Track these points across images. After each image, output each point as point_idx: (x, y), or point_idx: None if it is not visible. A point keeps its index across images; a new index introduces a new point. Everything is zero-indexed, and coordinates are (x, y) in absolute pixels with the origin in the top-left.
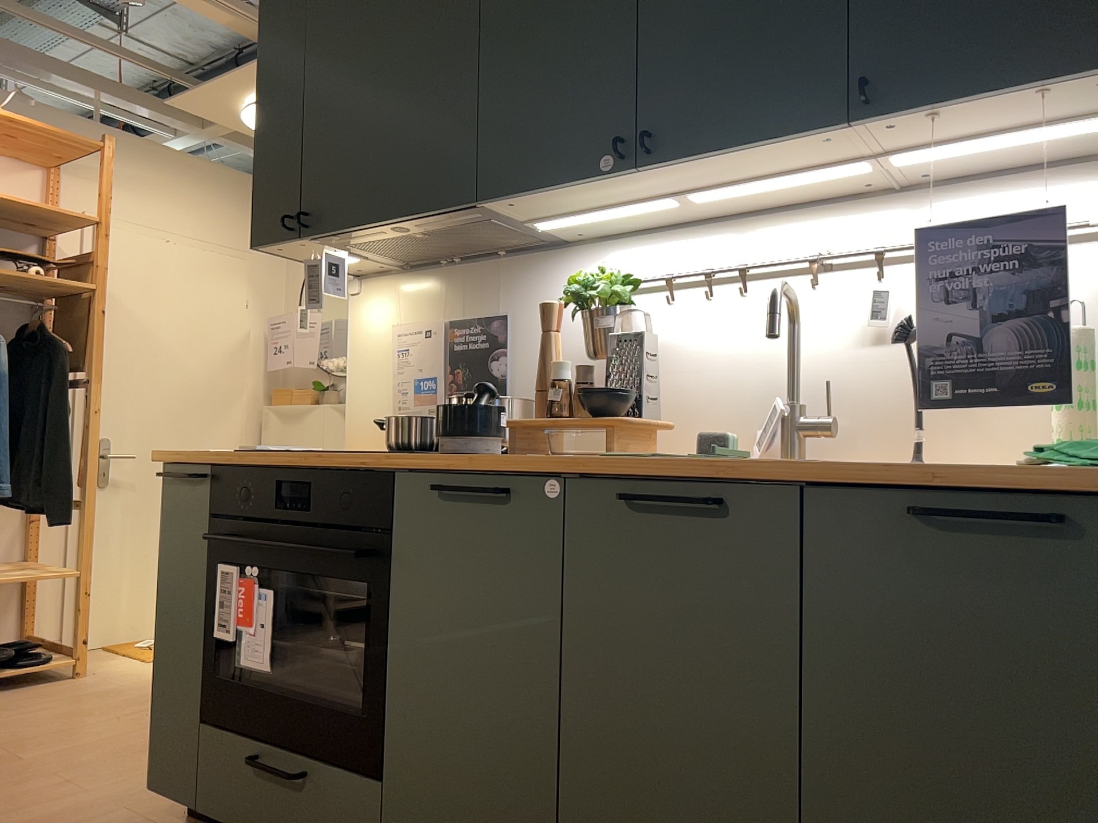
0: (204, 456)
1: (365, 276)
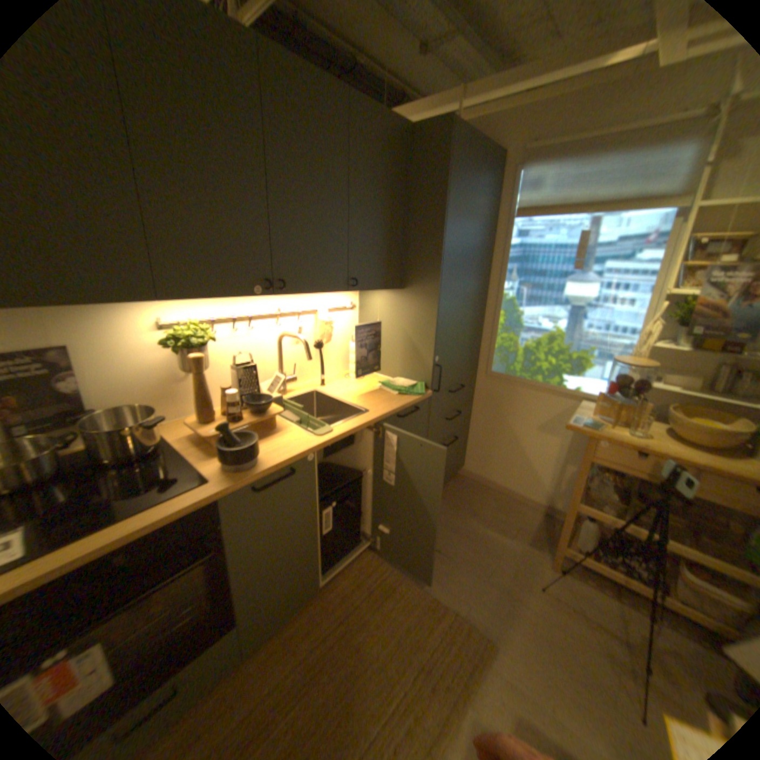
0: None
1: None
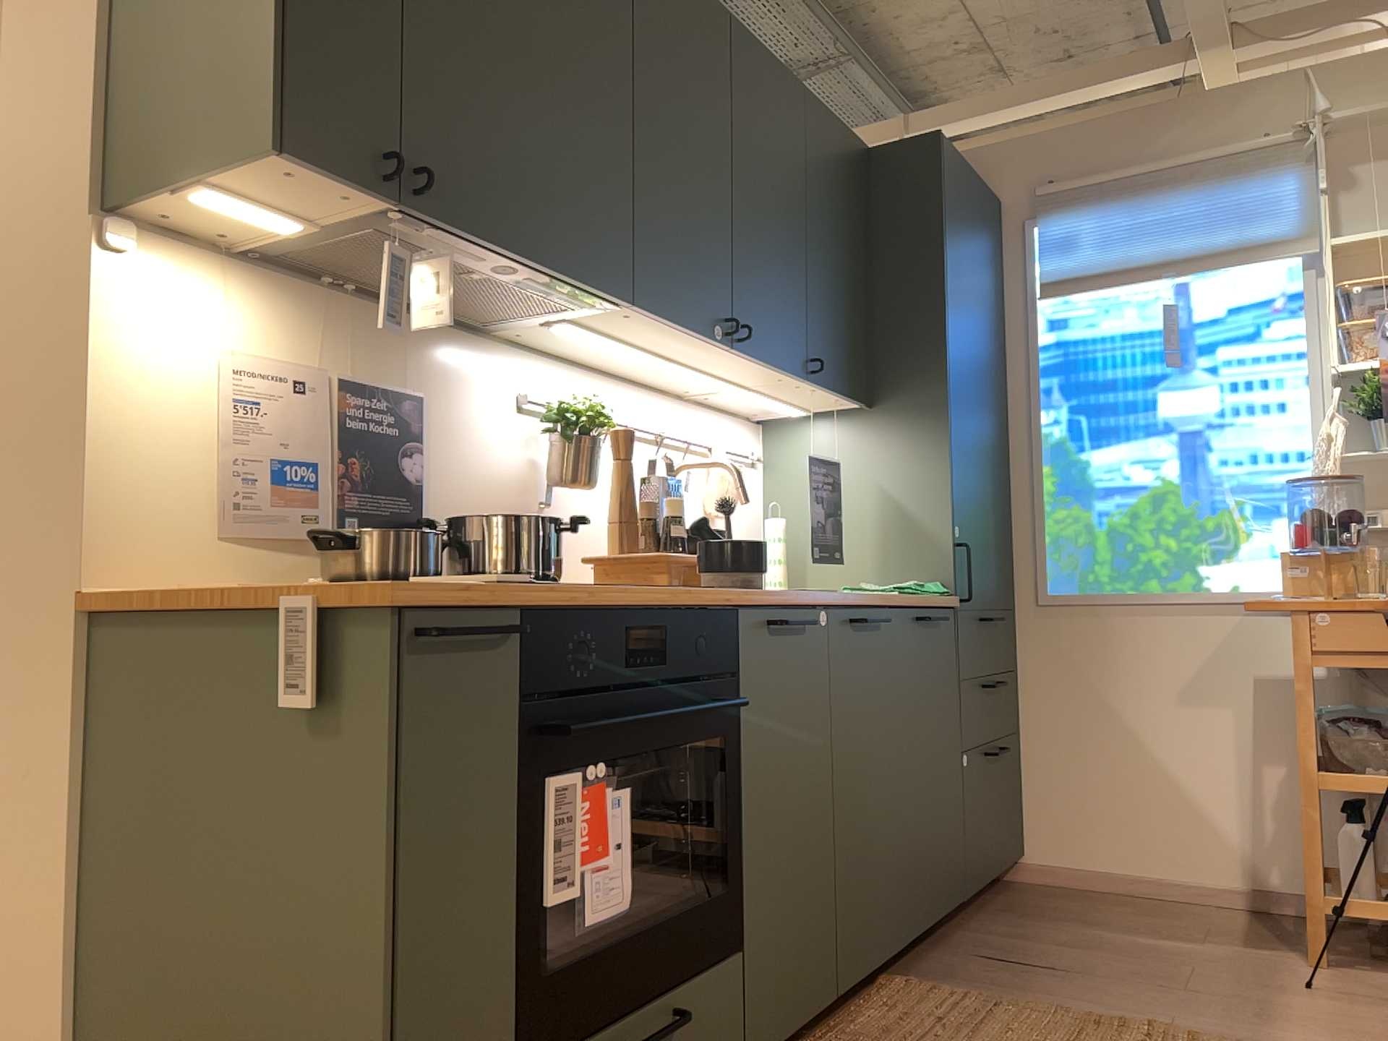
0: (523, 594)
1: (134, 220)
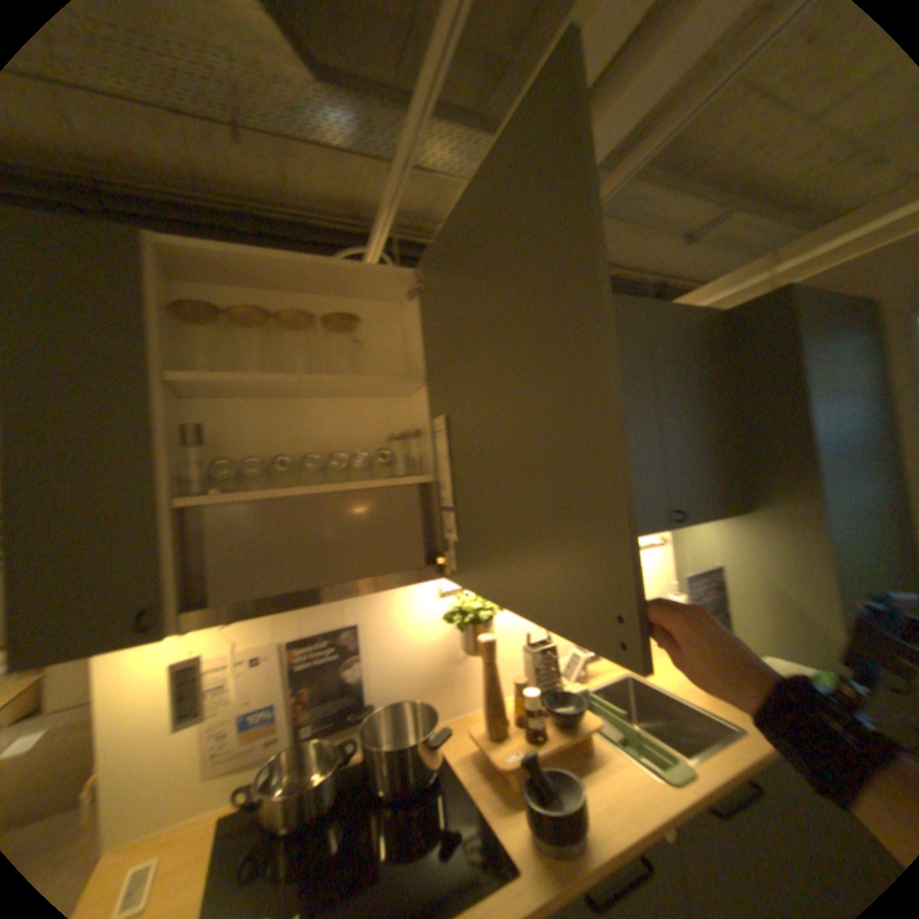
0: None
1: None
